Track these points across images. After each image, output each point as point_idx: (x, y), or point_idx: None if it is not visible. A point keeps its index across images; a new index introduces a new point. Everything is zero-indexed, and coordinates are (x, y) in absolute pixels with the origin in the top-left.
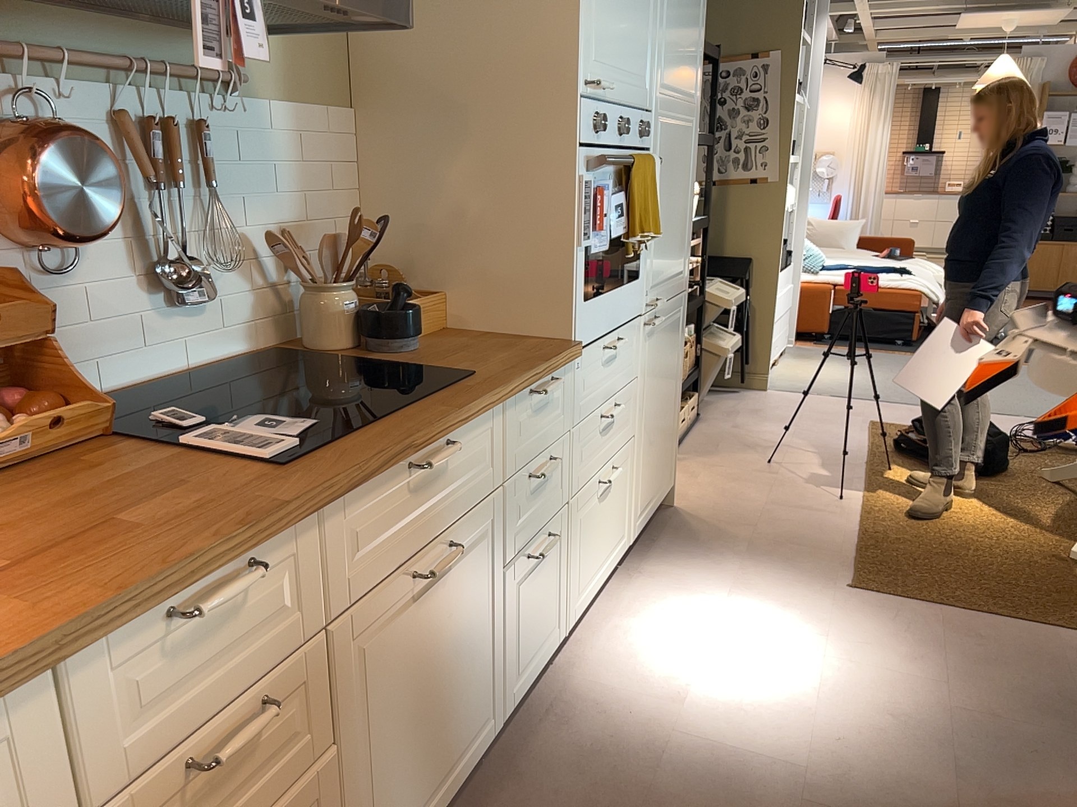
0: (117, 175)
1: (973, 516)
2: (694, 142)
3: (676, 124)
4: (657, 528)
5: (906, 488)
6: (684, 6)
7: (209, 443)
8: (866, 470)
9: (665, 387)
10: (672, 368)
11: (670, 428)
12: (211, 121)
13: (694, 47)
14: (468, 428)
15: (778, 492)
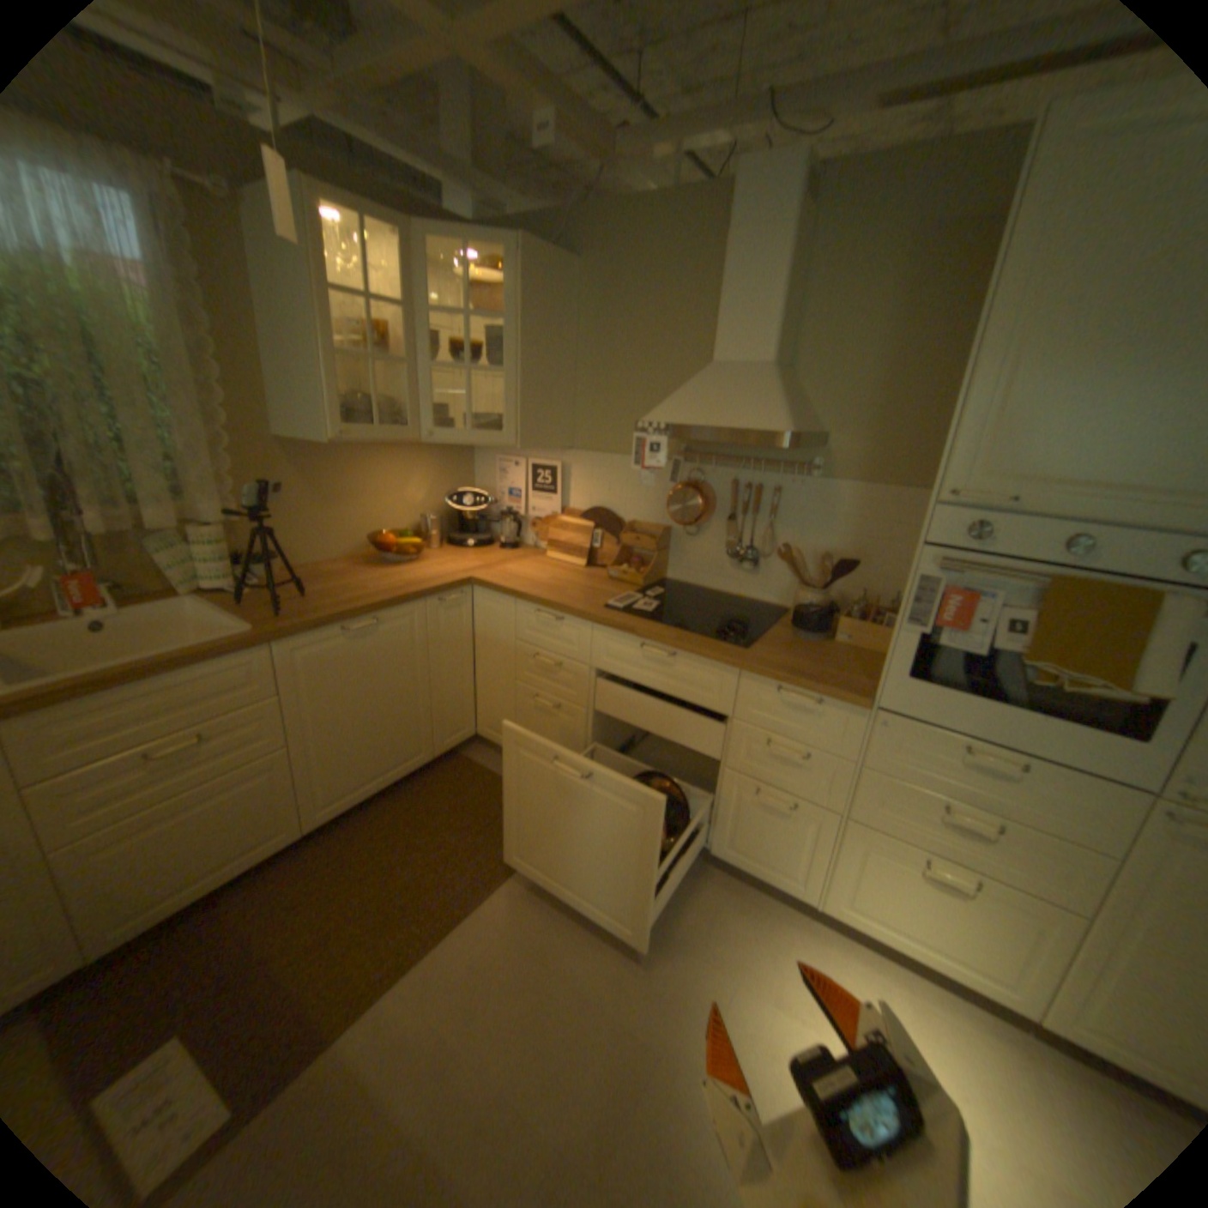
0: (698, 505)
1: None
2: None
3: None
4: None
5: None
6: None
7: (622, 597)
8: None
9: None
10: None
11: None
12: (789, 488)
13: None
14: (697, 661)
15: None
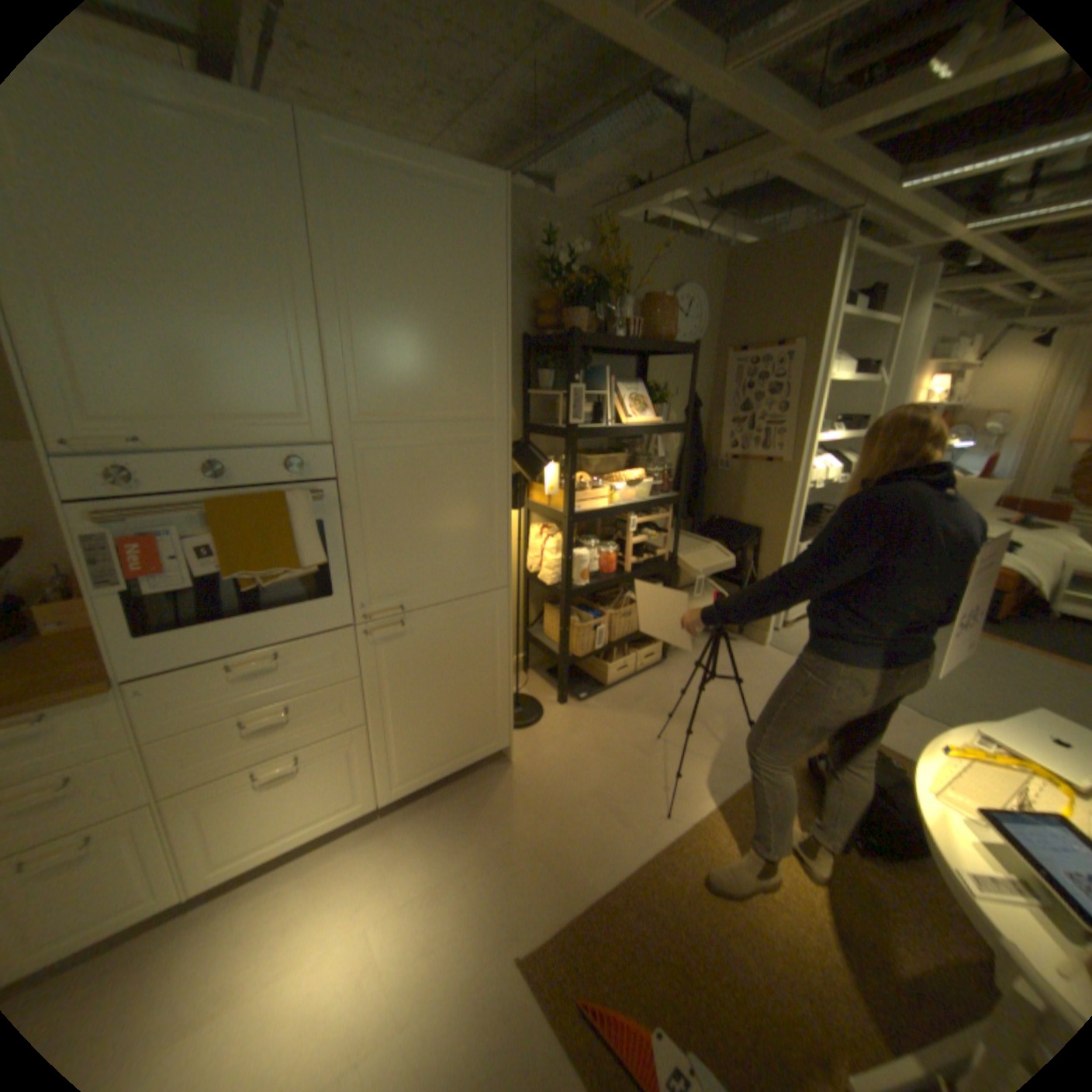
0: None
1: (794, 923)
2: (492, 455)
3: (422, 444)
4: (465, 784)
5: (756, 836)
6: (416, 327)
7: None
8: (741, 789)
9: (449, 676)
10: (472, 657)
11: (479, 705)
12: None
13: (468, 365)
14: None
15: (617, 784)
